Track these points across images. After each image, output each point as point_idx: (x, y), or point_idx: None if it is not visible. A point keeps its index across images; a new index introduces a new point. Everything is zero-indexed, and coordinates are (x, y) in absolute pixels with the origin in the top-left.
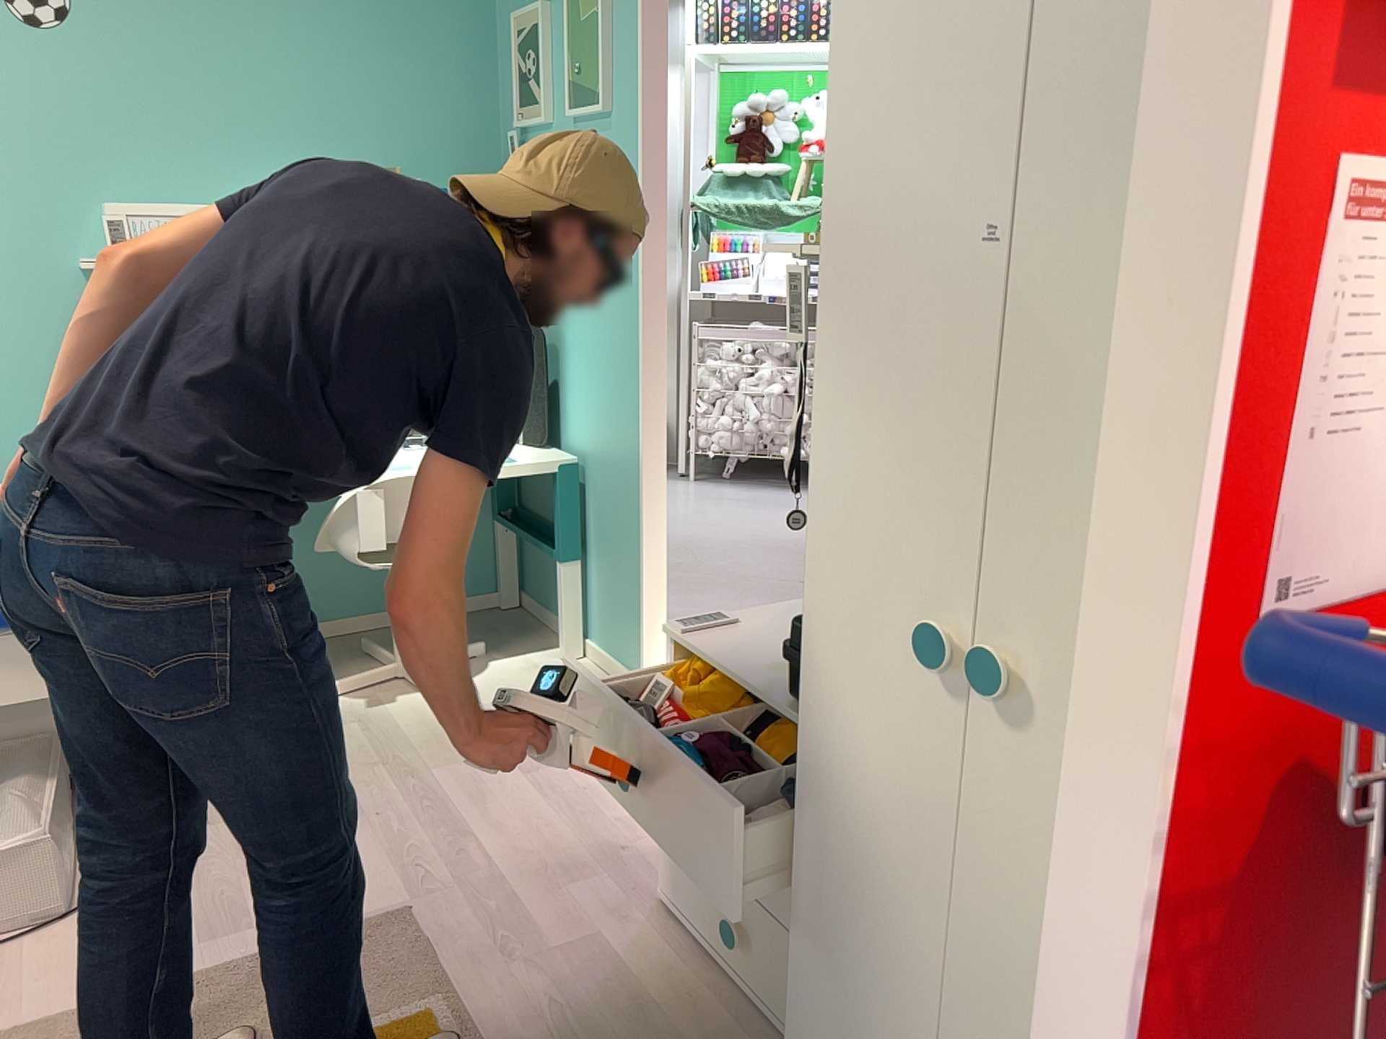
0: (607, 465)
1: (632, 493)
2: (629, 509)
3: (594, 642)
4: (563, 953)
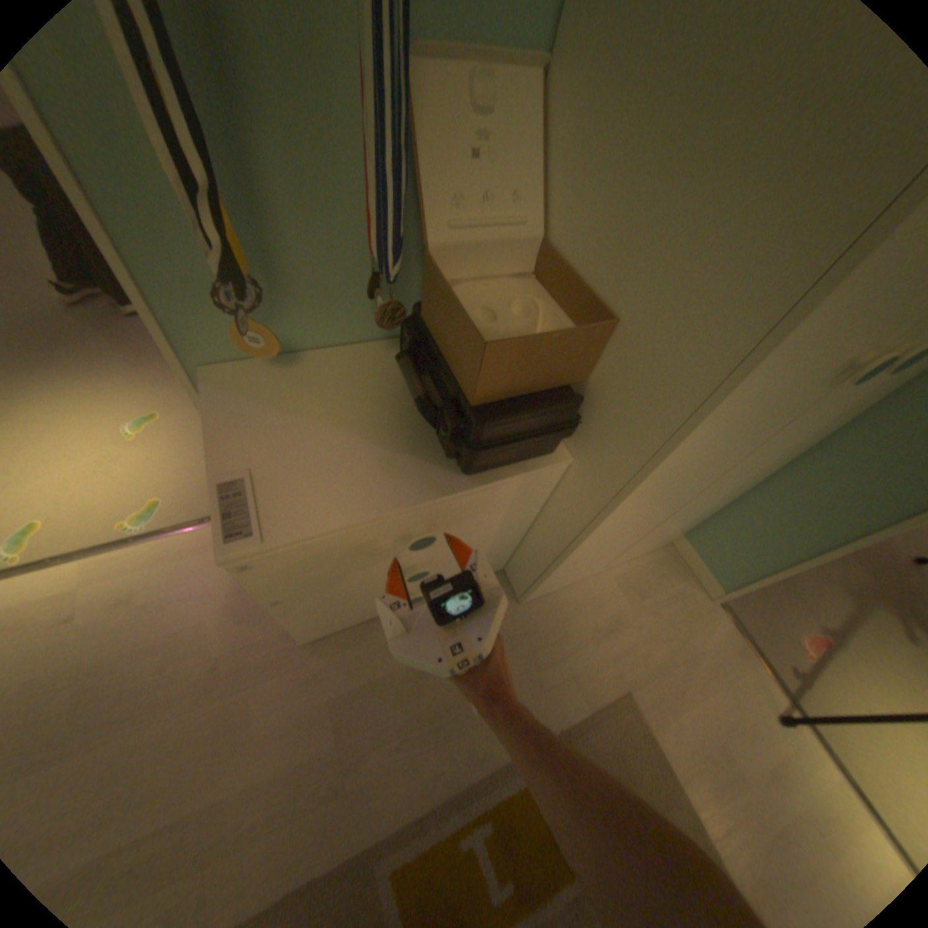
0: None
1: None
2: None
3: None
4: (343, 738)
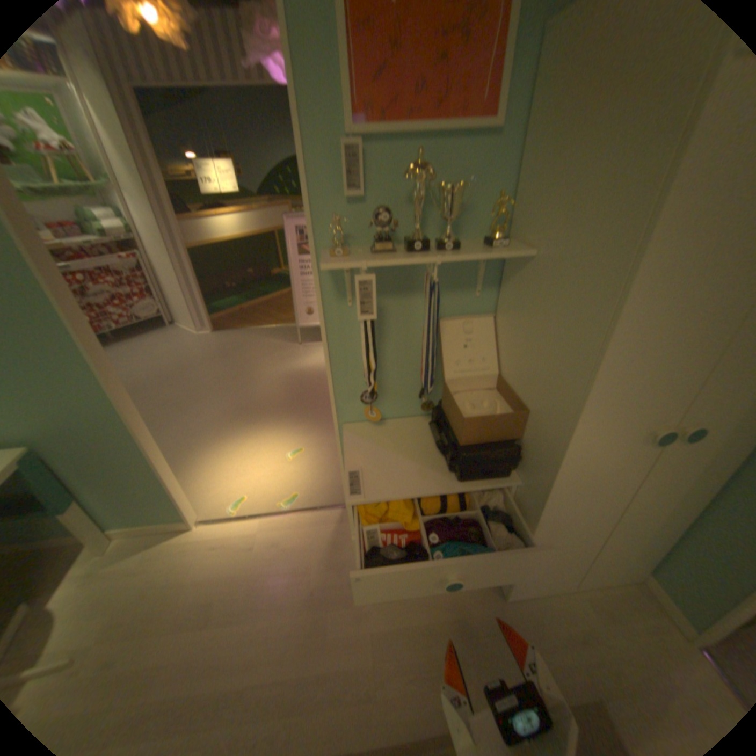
0: (71, 437)
1: (121, 442)
2: (120, 451)
3: (114, 528)
4: (378, 661)
